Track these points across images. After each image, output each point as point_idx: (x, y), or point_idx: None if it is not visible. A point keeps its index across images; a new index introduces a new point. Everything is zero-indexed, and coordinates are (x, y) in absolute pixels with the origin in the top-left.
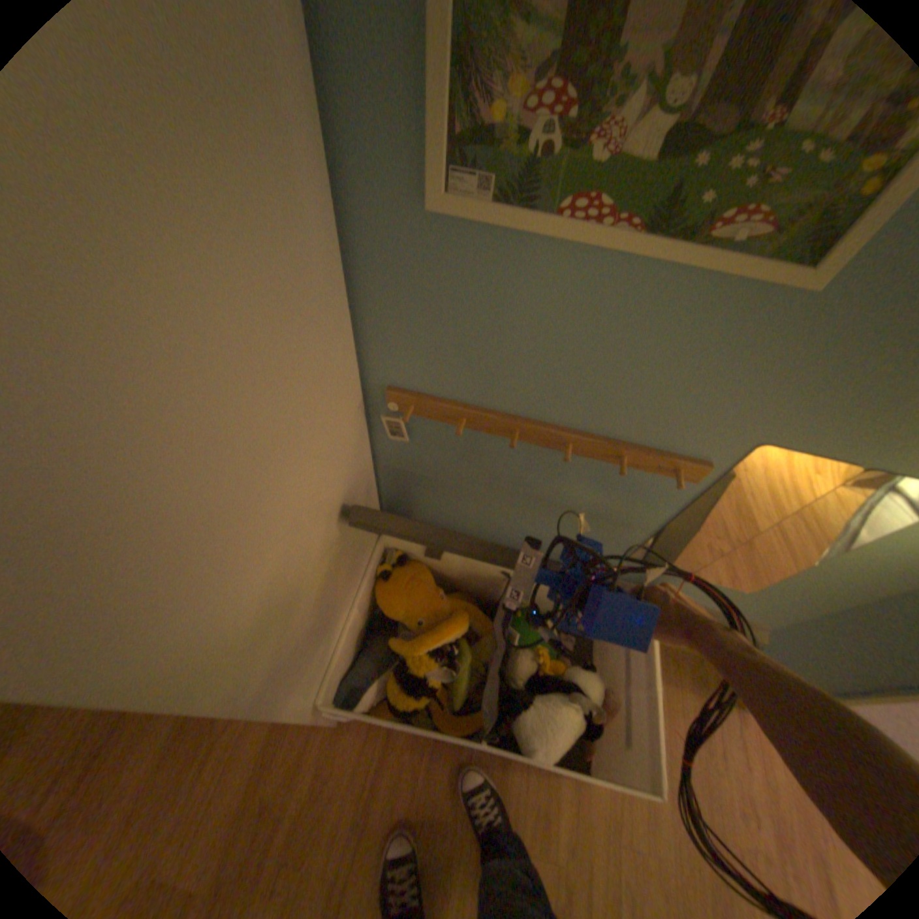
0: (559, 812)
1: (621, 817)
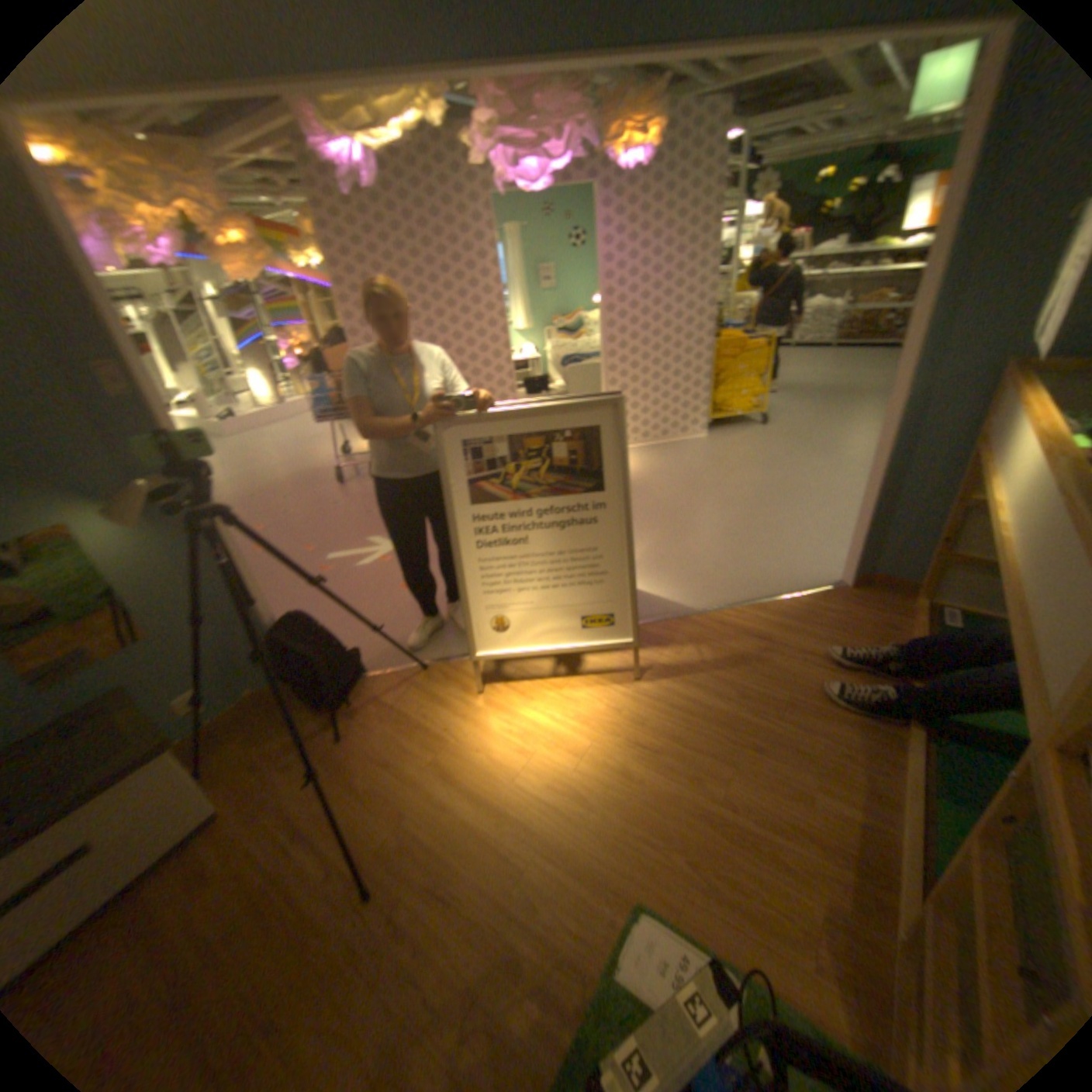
0: (204, 858)
1: (252, 810)
